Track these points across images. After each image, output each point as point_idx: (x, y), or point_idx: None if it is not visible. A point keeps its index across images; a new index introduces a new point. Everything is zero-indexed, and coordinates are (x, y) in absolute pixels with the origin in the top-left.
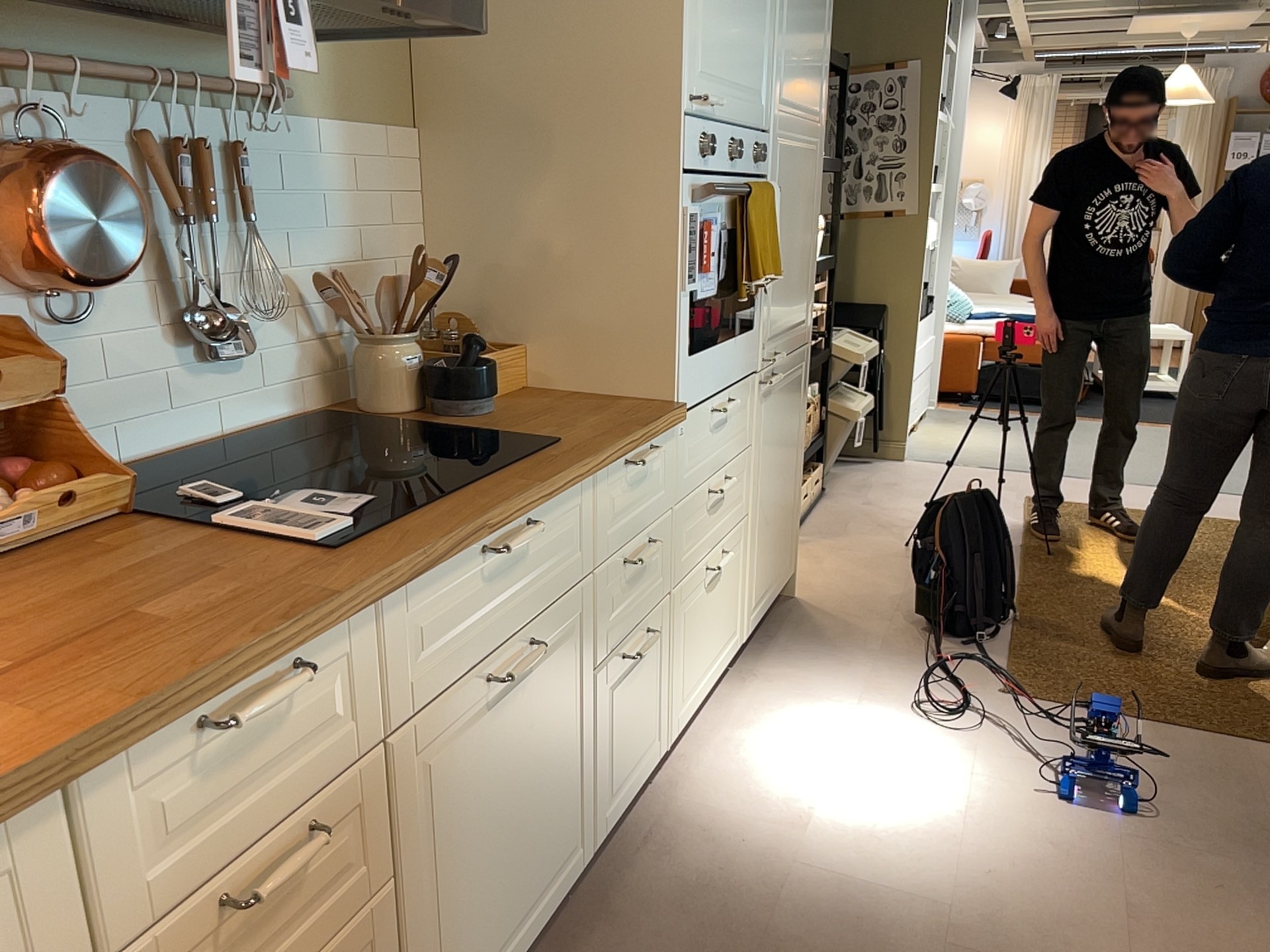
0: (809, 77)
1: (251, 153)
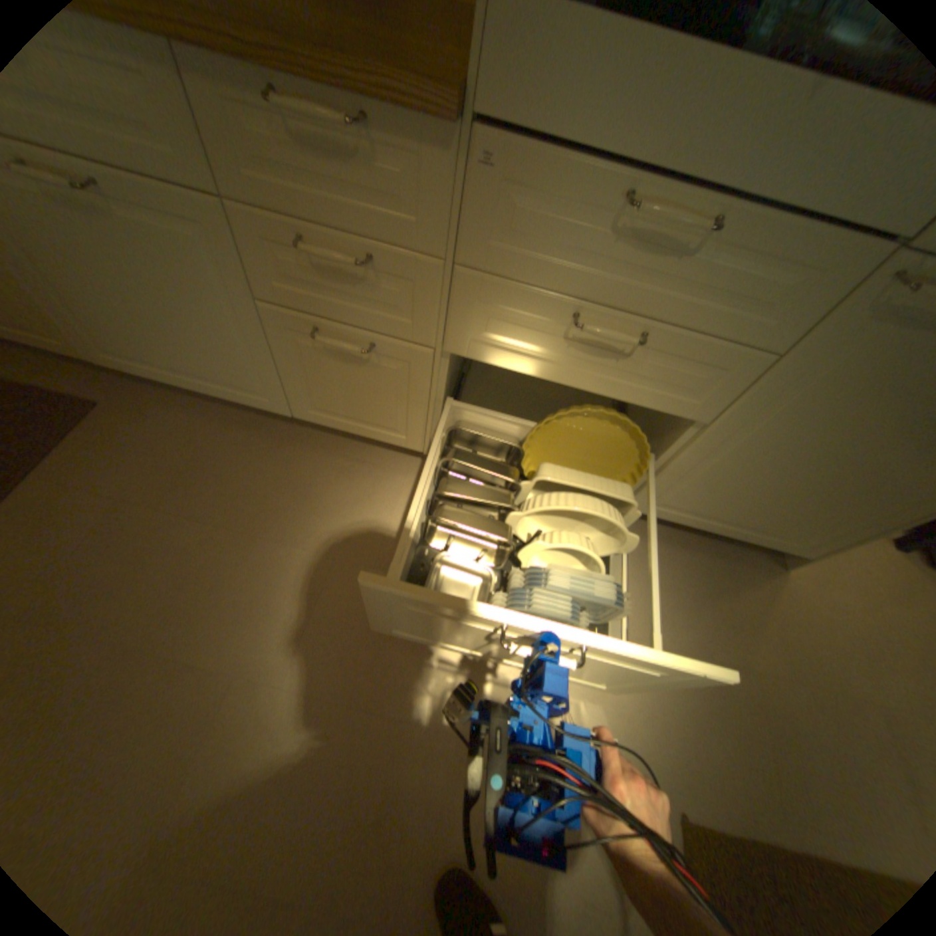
0: None
1: None
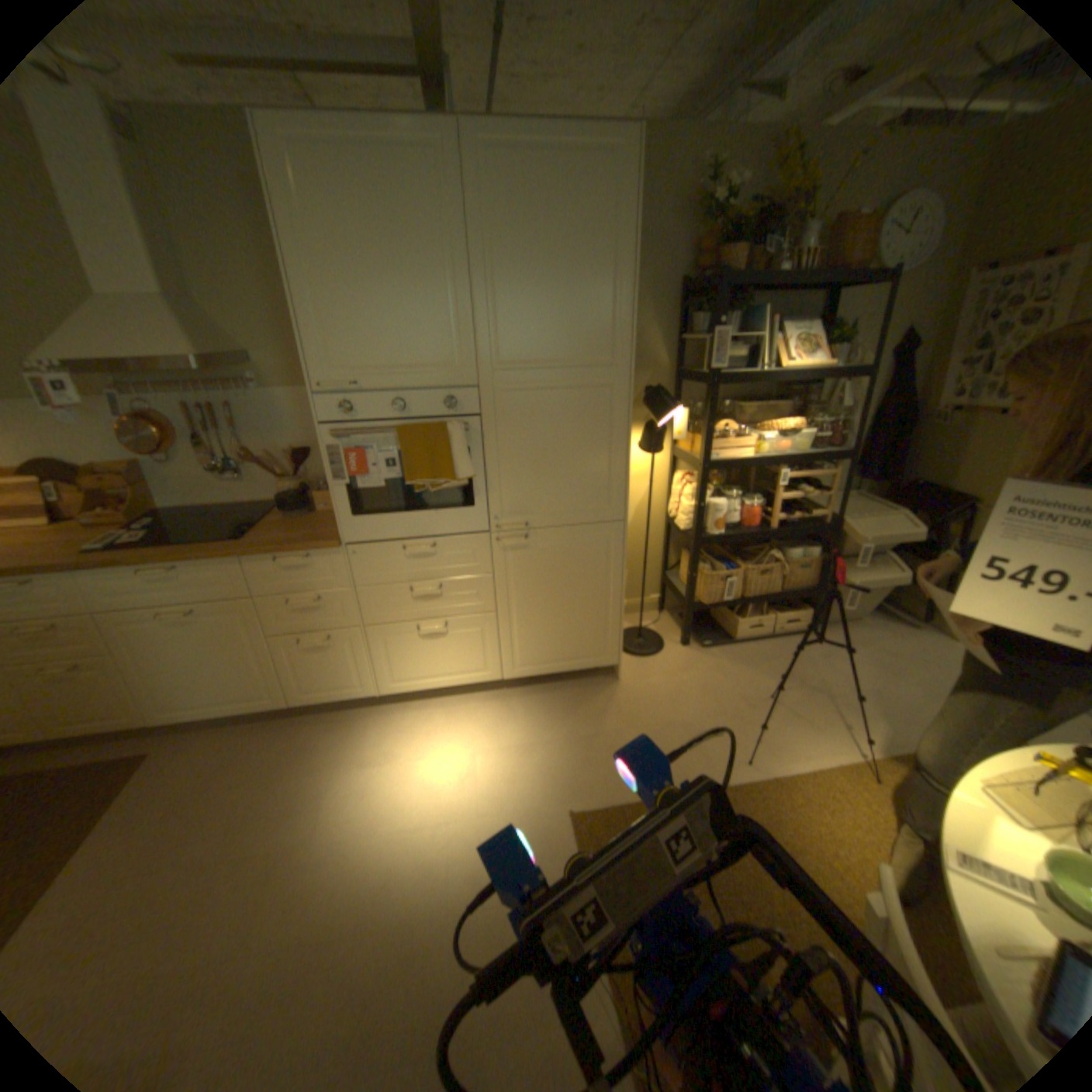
0: (574, 331)
1: (223, 406)
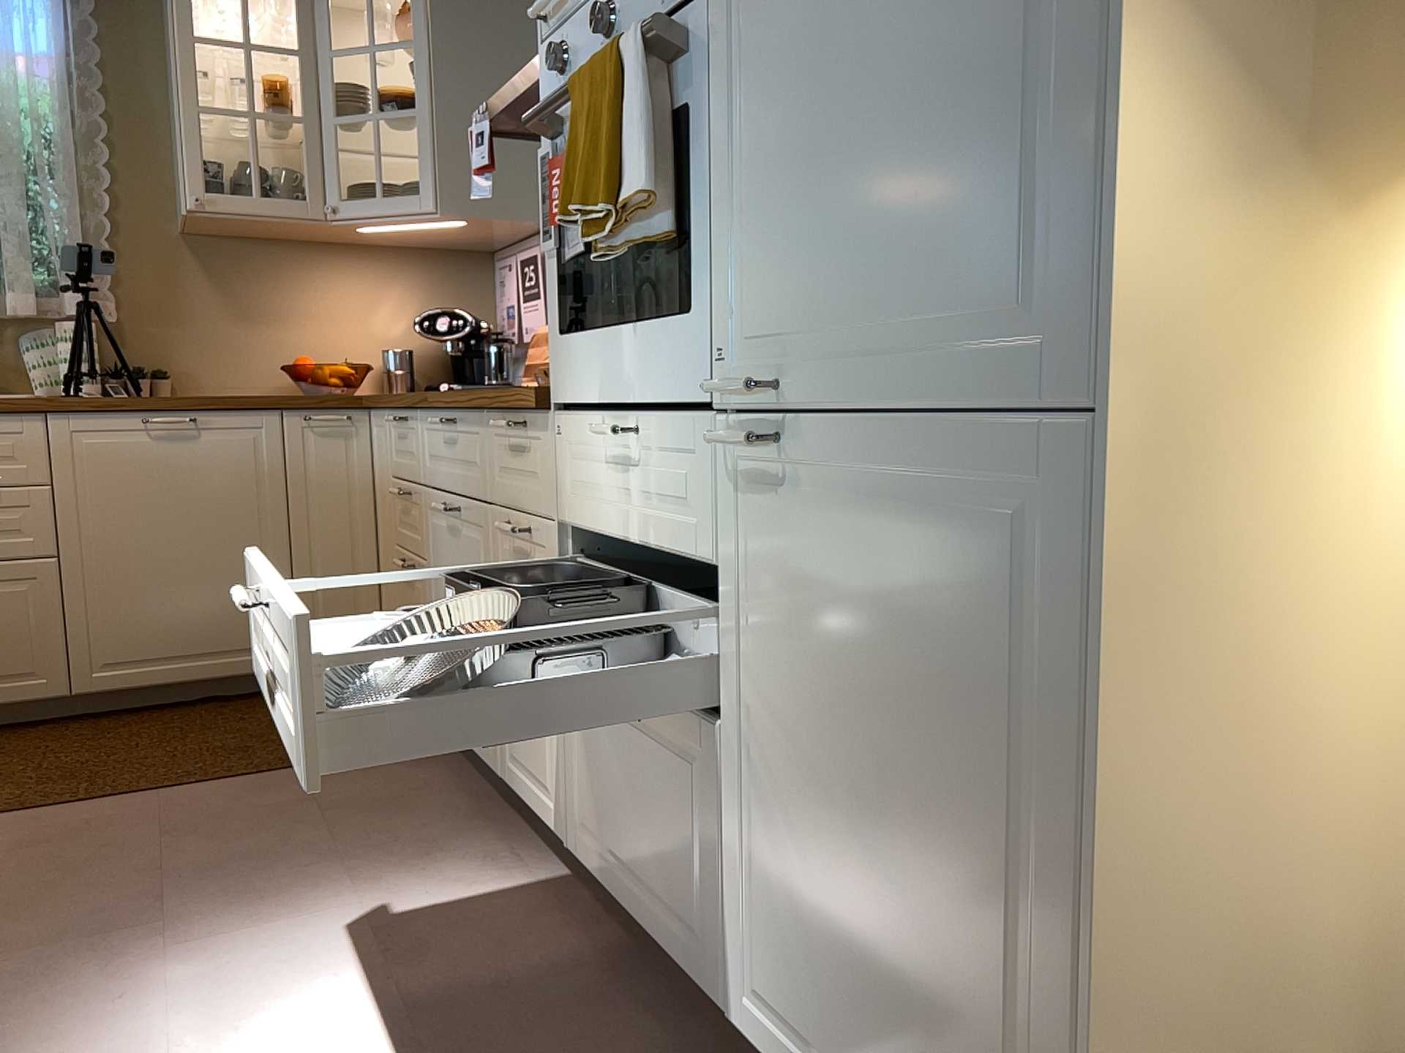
0: None
1: None
